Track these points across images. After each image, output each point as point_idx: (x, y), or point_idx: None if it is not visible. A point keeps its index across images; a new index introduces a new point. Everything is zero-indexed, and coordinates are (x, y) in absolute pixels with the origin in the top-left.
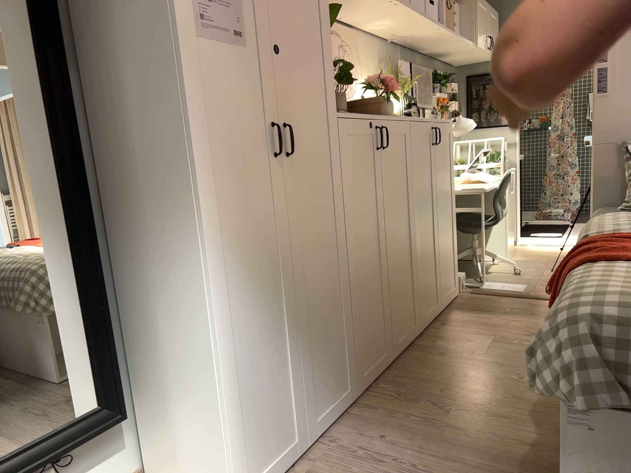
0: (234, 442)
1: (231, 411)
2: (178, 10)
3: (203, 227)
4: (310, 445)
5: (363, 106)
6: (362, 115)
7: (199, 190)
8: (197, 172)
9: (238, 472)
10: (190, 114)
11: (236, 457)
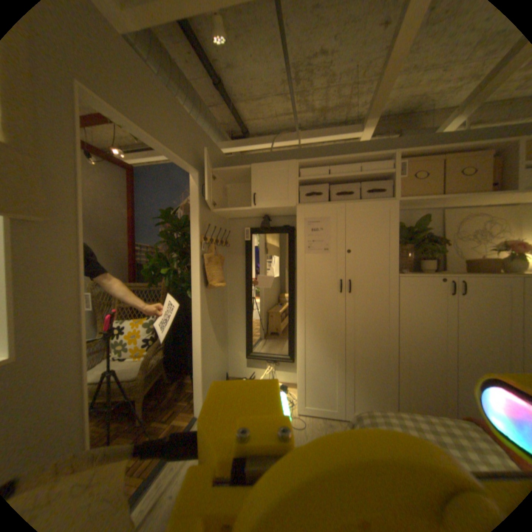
0: (299, 387)
1: (299, 375)
2: (296, 247)
3: (297, 312)
4: (348, 421)
5: (473, 264)
6: (438, 274)
7: (297, 300)
8: (297, 294)
9: (299, 398)
10: (297, 277)
11: (299, 392)
